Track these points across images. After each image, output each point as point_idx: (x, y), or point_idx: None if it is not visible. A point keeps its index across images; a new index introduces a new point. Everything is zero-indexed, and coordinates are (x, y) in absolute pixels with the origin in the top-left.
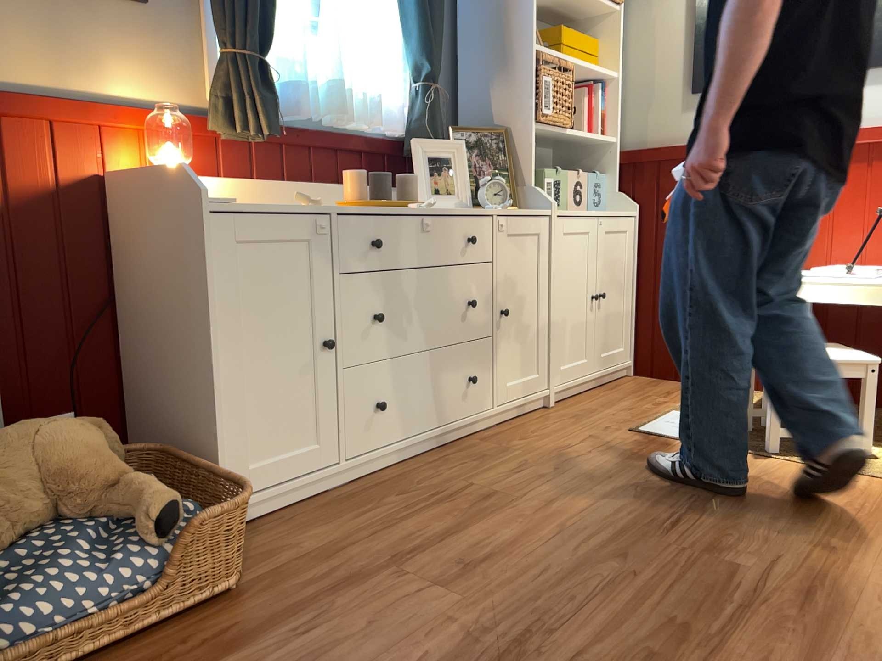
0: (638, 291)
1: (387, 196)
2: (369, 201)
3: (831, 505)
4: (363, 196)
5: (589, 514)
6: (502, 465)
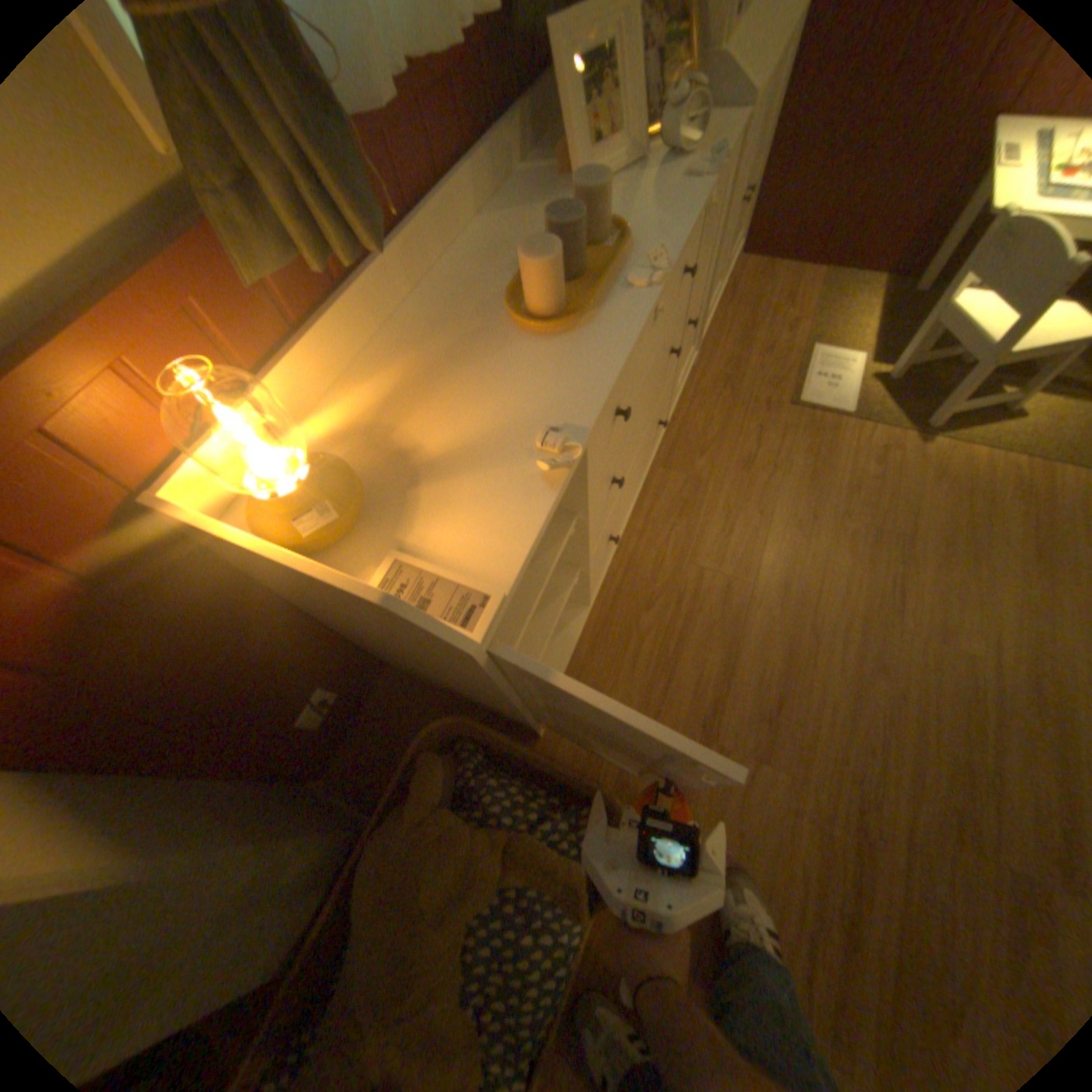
0: (771, 146)
1: (581, 254)
2: (582, 311)
3: (1010, 521)
4: (560, 289)
5: (825, 596)
6: (708, 518)
